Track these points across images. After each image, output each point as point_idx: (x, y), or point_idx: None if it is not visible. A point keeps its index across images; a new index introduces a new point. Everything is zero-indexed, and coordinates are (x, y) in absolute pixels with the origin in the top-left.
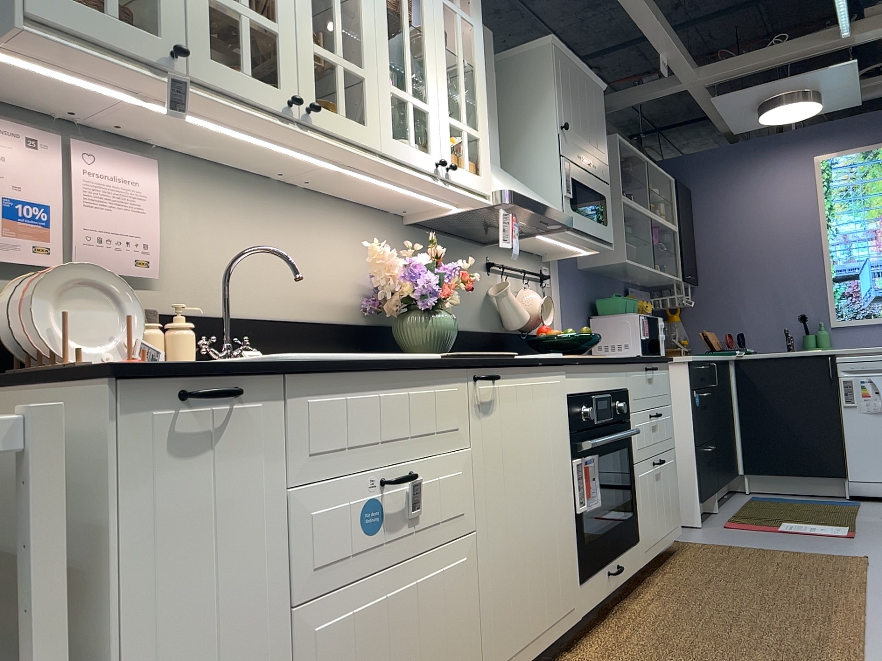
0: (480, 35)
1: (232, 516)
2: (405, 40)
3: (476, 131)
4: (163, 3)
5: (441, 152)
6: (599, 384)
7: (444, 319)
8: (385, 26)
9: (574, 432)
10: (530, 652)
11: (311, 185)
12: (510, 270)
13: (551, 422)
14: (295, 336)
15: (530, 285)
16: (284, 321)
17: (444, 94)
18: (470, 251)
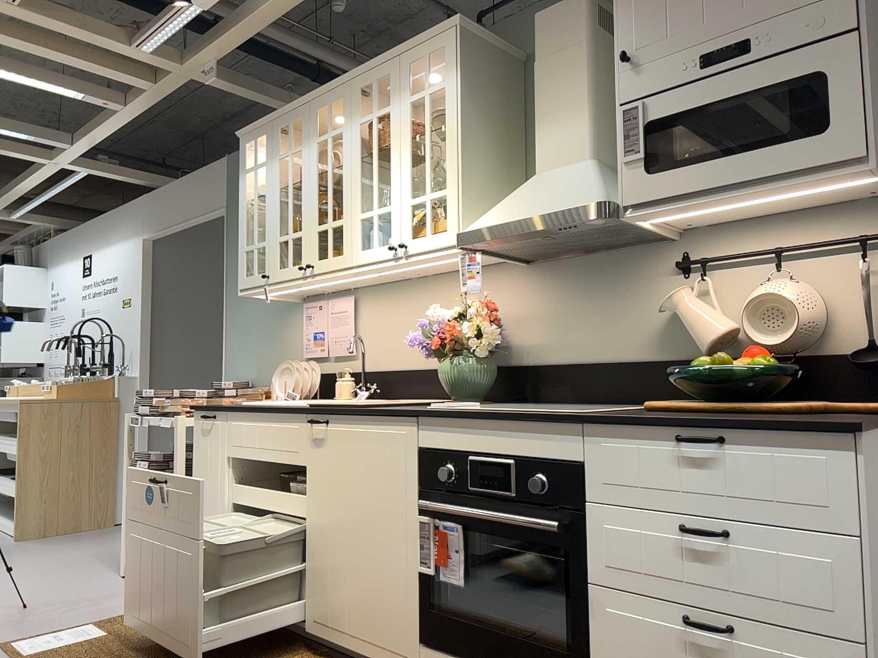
0: (451, 87)
1: (213, 459)
2: (373, 169)
3: (439, 191)
4: (266, 257)
5: (399, 235)
6: (487, 444)
7: (461, 364)
8: (357, 175)
9: (426, 489)
10: (347, 641)
11: (424, 272)
12: (730, 259)
13: (386, 468)
14: (418, 379)
15: (822, 266)
16: (413, 370)
17: (406, 183)
18: (636, 259)
